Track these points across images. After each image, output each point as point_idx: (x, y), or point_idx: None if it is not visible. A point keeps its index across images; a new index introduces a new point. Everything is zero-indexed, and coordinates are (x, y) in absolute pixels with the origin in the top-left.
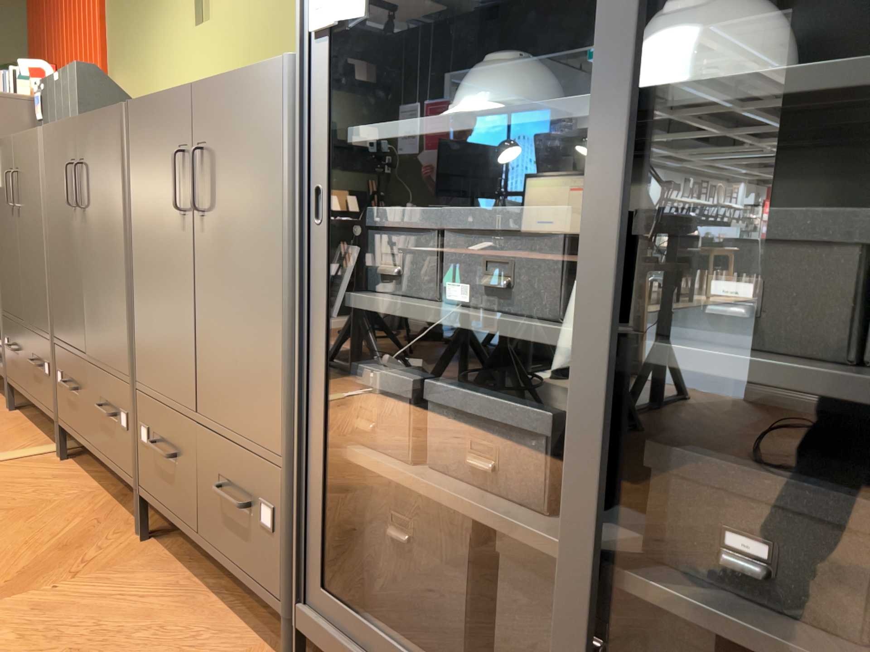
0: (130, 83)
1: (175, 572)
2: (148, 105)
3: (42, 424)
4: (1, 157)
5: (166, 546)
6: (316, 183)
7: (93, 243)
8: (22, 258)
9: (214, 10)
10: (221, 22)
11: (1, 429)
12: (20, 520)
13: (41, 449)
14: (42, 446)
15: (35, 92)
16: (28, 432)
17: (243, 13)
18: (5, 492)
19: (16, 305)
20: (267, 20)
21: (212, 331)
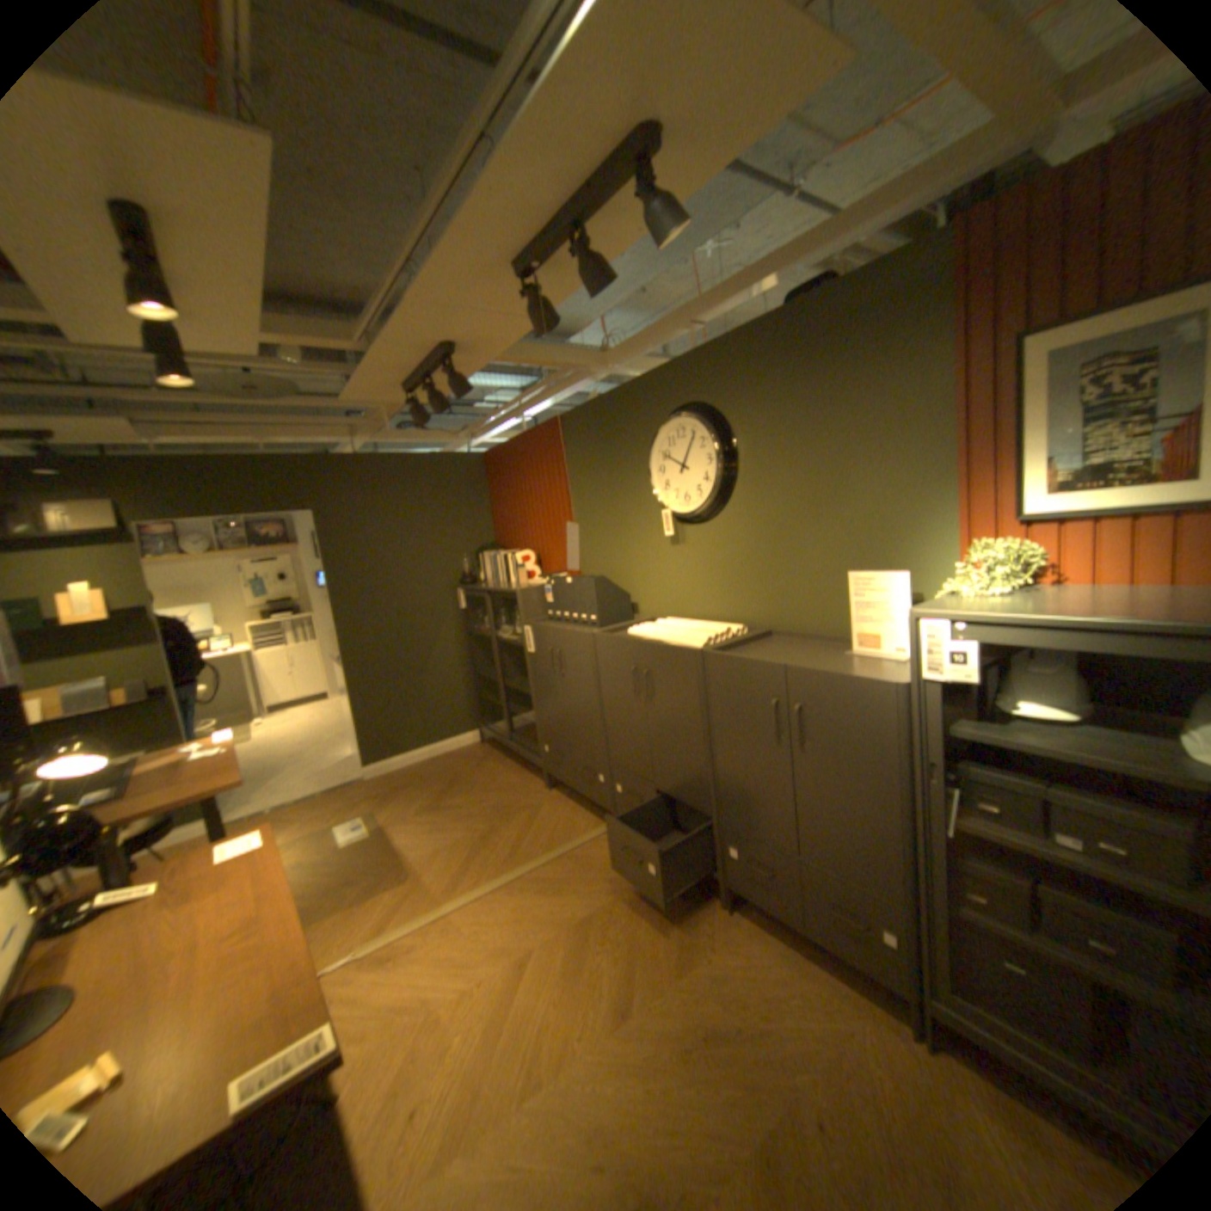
0: (602, 568)
1: (771, 942)
2: (731, 662)
3: (579, 803)
4: (537, 635)
5: (747, 919)
6: (934, 763)
7: (662, 721)
8: (567, 704)
9: (690, 539)
10: (698, 548)
11: (557, 810)
12: (639, 899)
13: (601, 830)
14: (595, 825)
15: (543, 583)
16: (577, 812)
17: (720, 546)
18: (609, 872)
19: (558, 729)
20: (746, 556)
21: (816, 814)
